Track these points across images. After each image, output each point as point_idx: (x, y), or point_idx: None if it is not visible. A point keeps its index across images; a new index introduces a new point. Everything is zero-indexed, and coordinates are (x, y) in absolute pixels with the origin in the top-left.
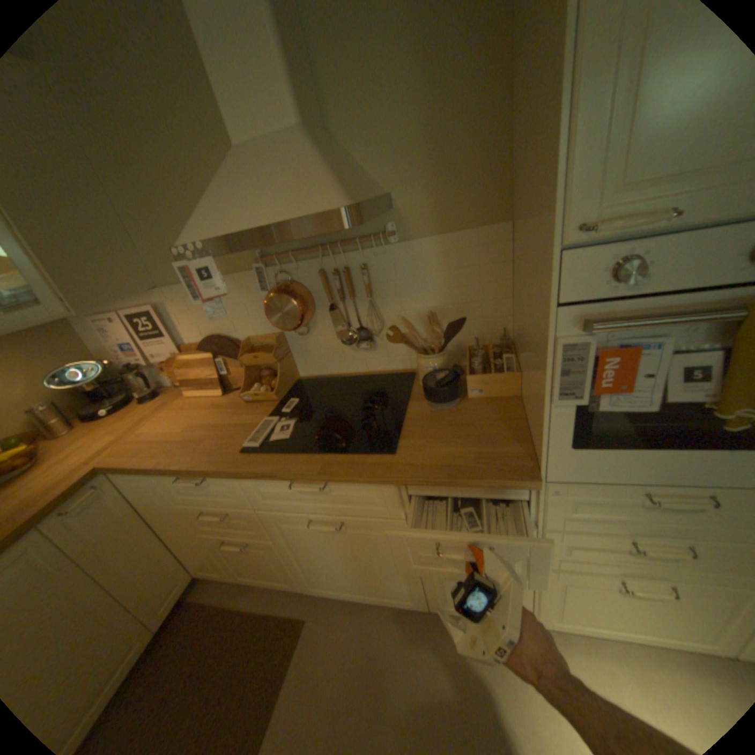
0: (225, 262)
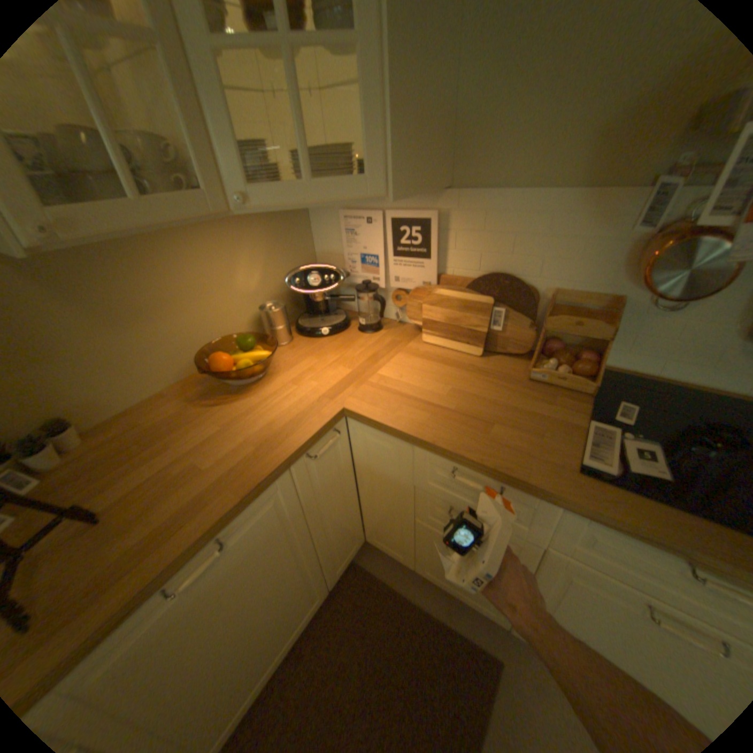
0: (601, 164)
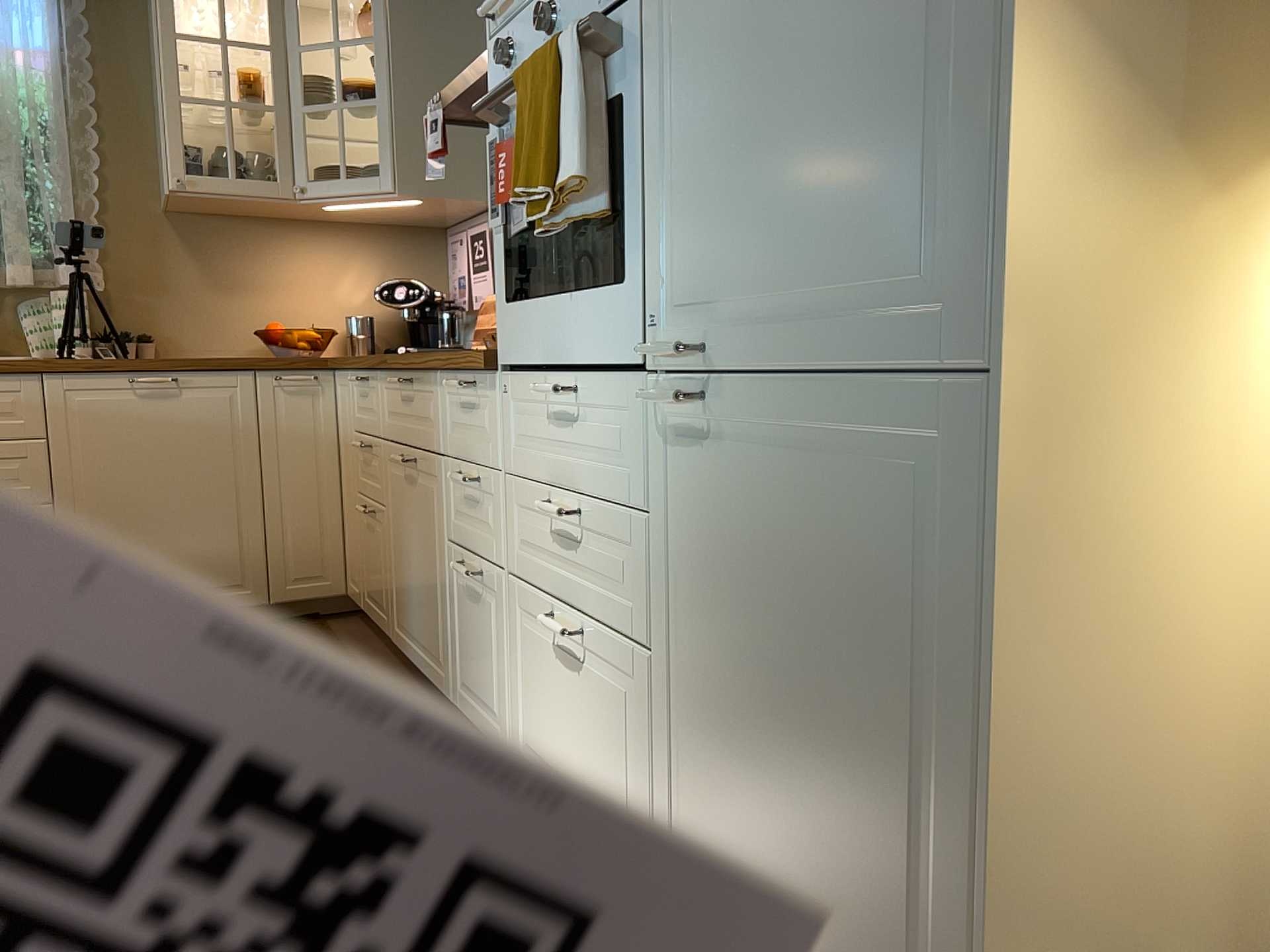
0: None
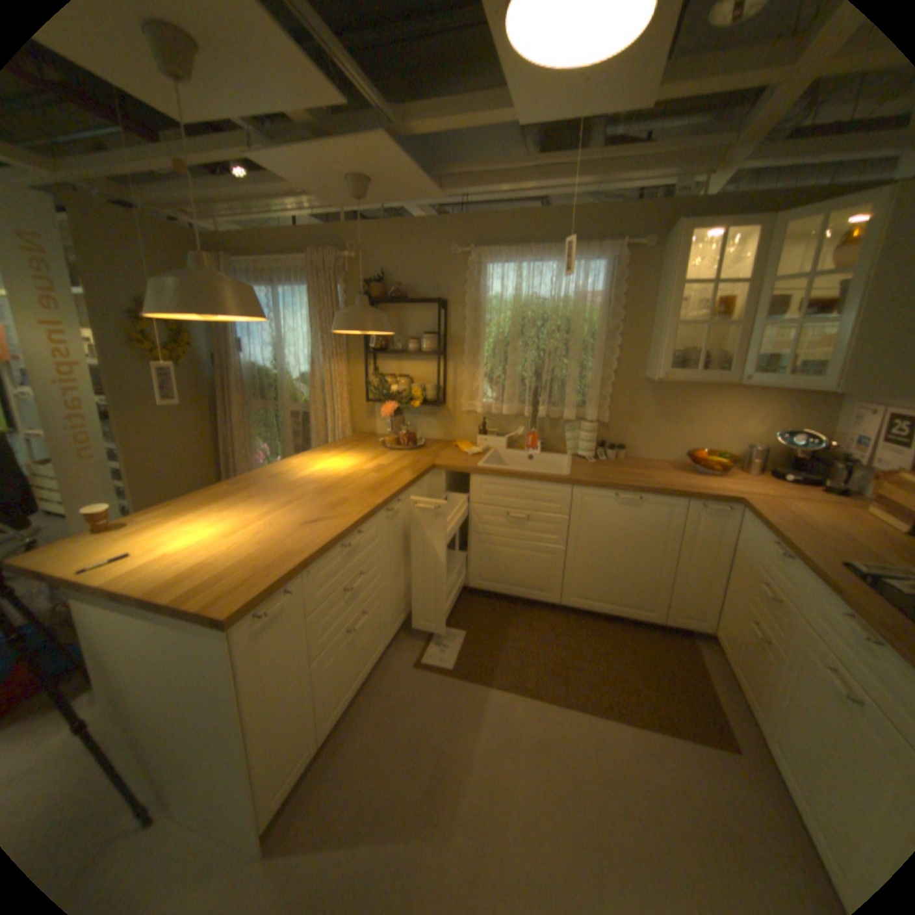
0: None
